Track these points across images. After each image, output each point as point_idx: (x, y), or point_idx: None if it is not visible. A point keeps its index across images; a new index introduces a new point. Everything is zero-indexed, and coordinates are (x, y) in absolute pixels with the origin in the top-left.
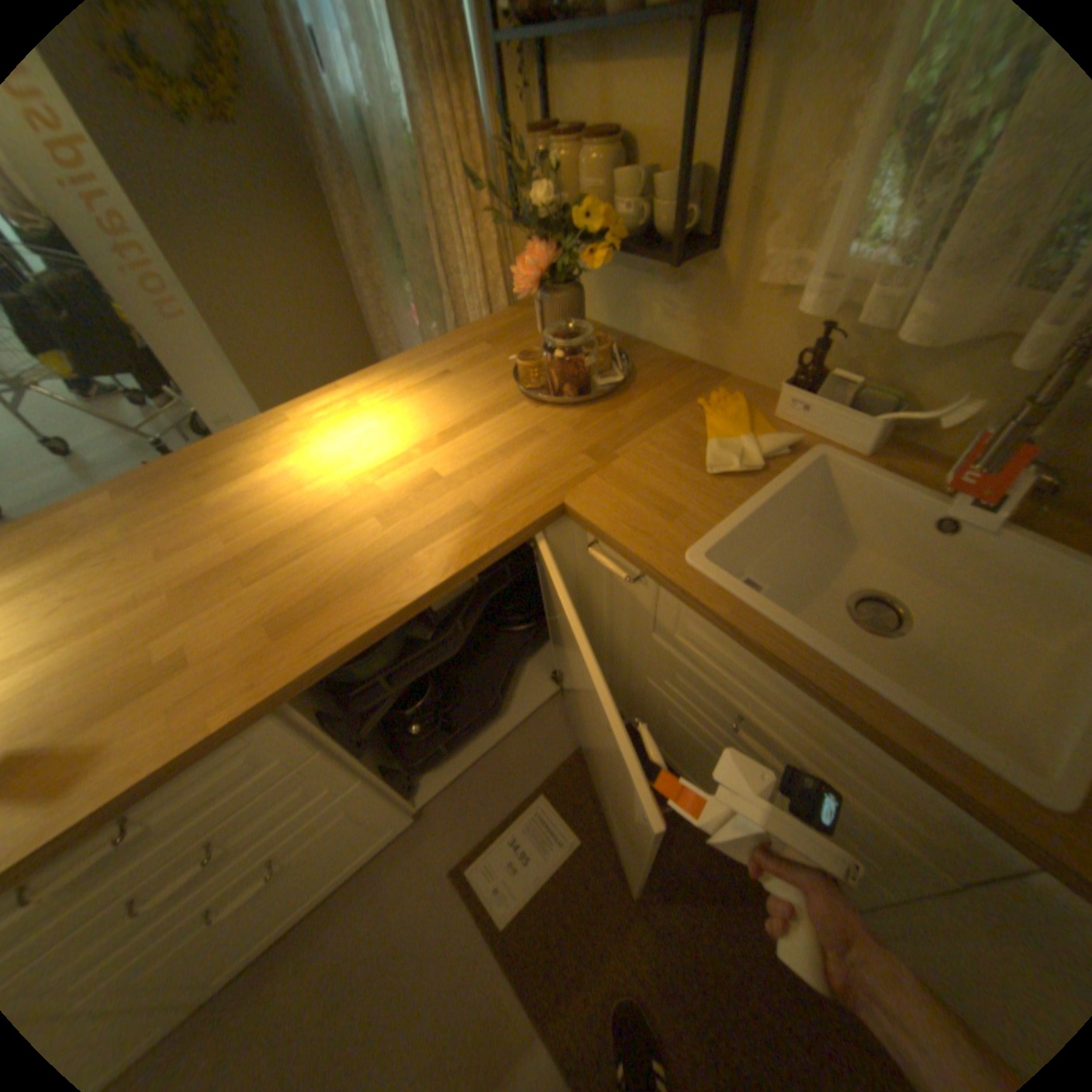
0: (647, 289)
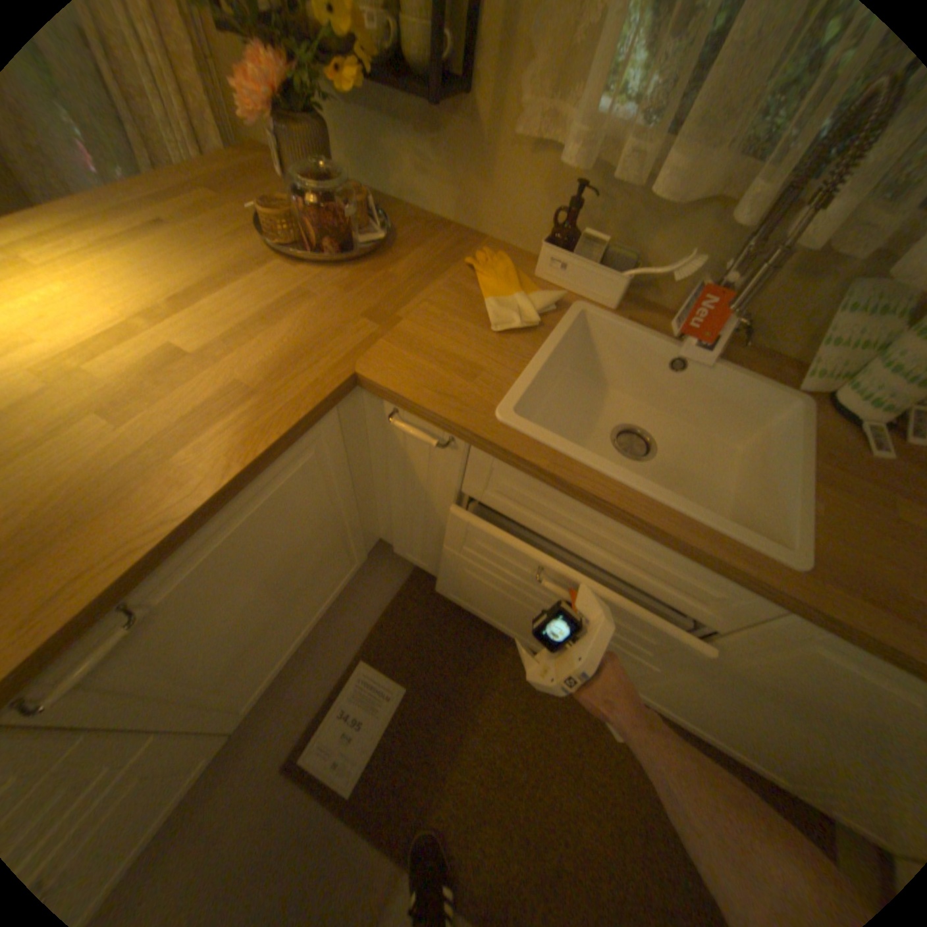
0: (395, 136)
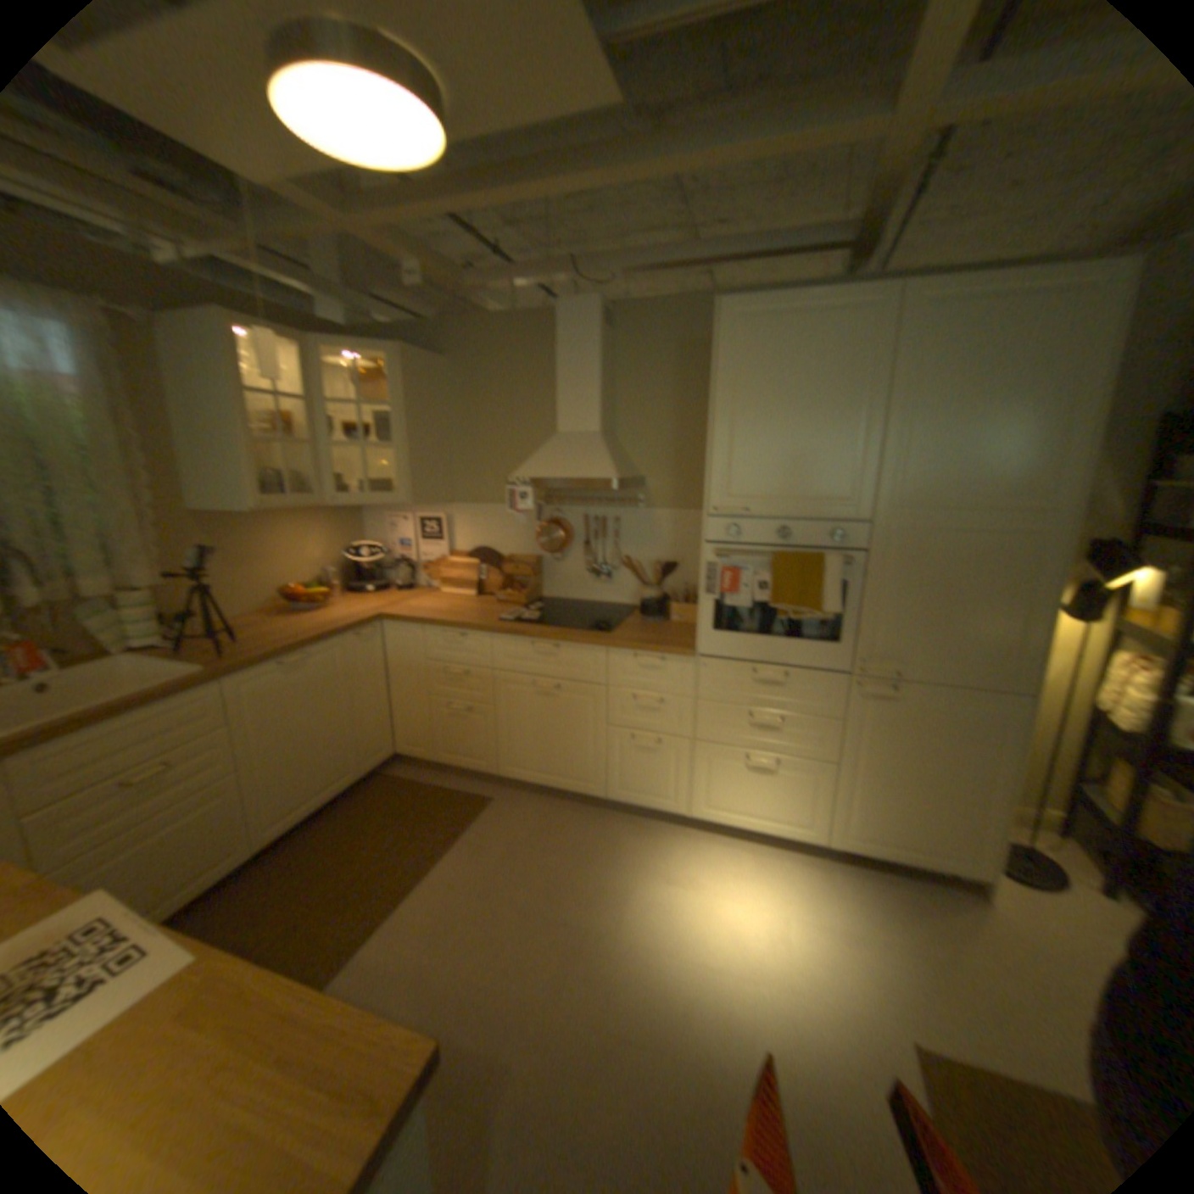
0: None
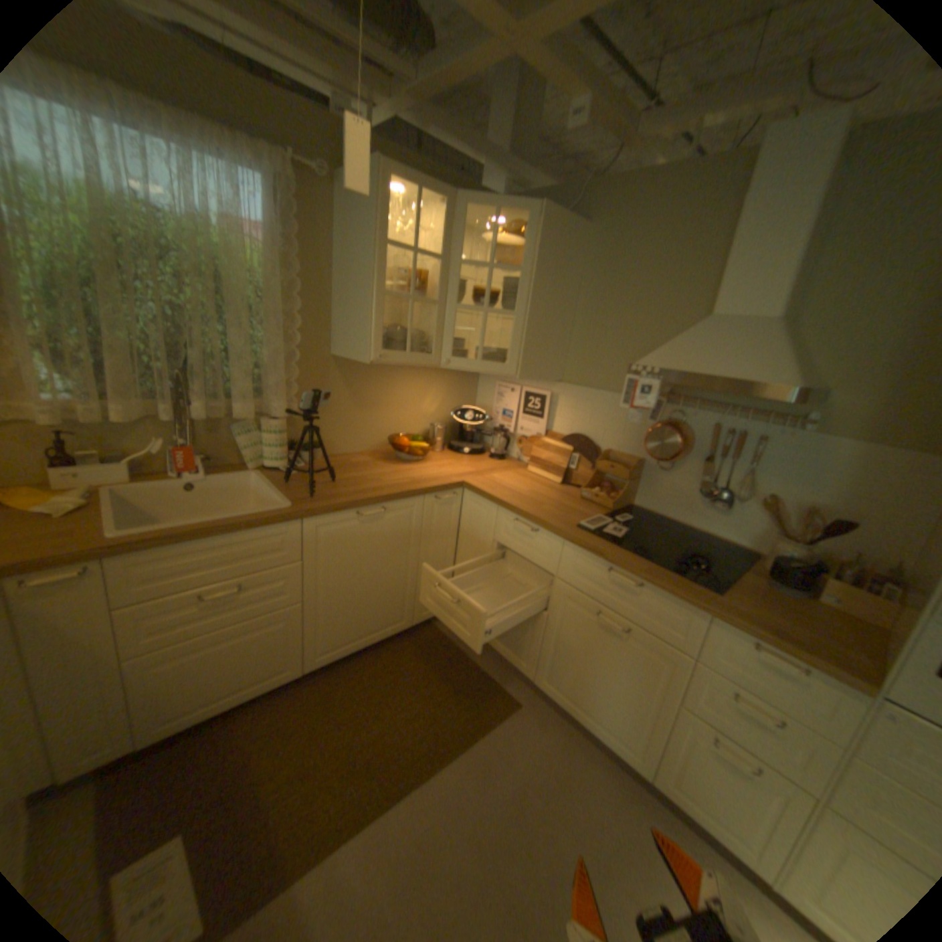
0: None
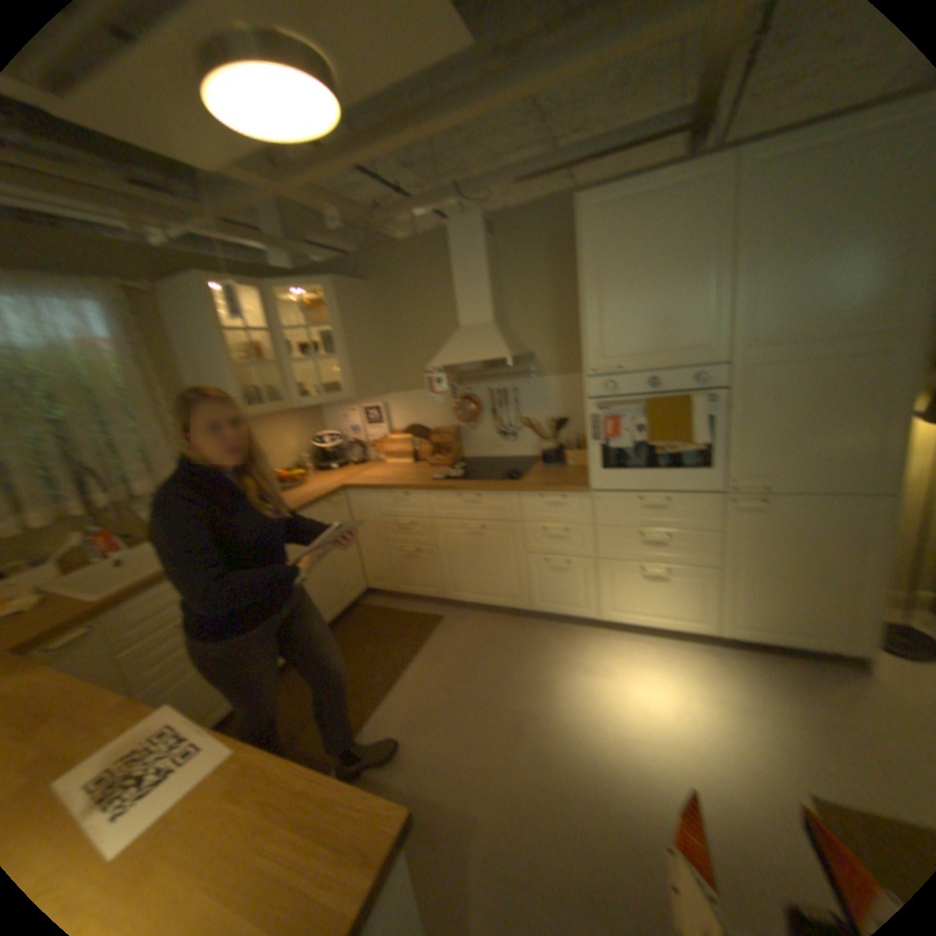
0: None
